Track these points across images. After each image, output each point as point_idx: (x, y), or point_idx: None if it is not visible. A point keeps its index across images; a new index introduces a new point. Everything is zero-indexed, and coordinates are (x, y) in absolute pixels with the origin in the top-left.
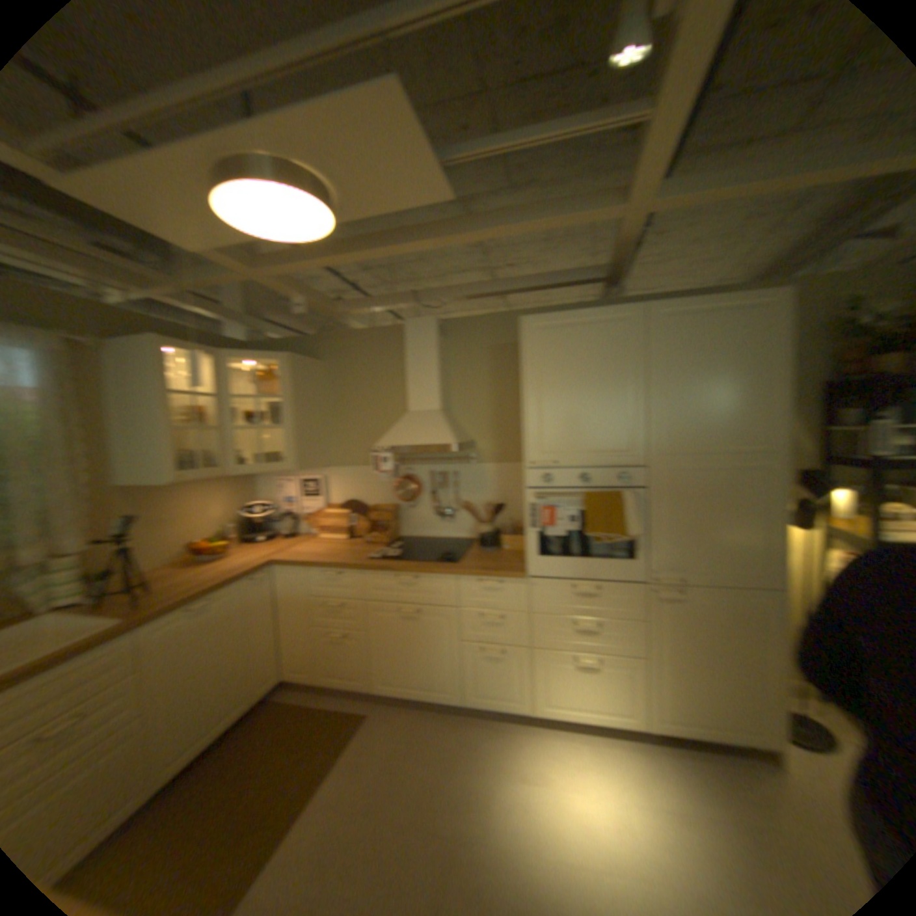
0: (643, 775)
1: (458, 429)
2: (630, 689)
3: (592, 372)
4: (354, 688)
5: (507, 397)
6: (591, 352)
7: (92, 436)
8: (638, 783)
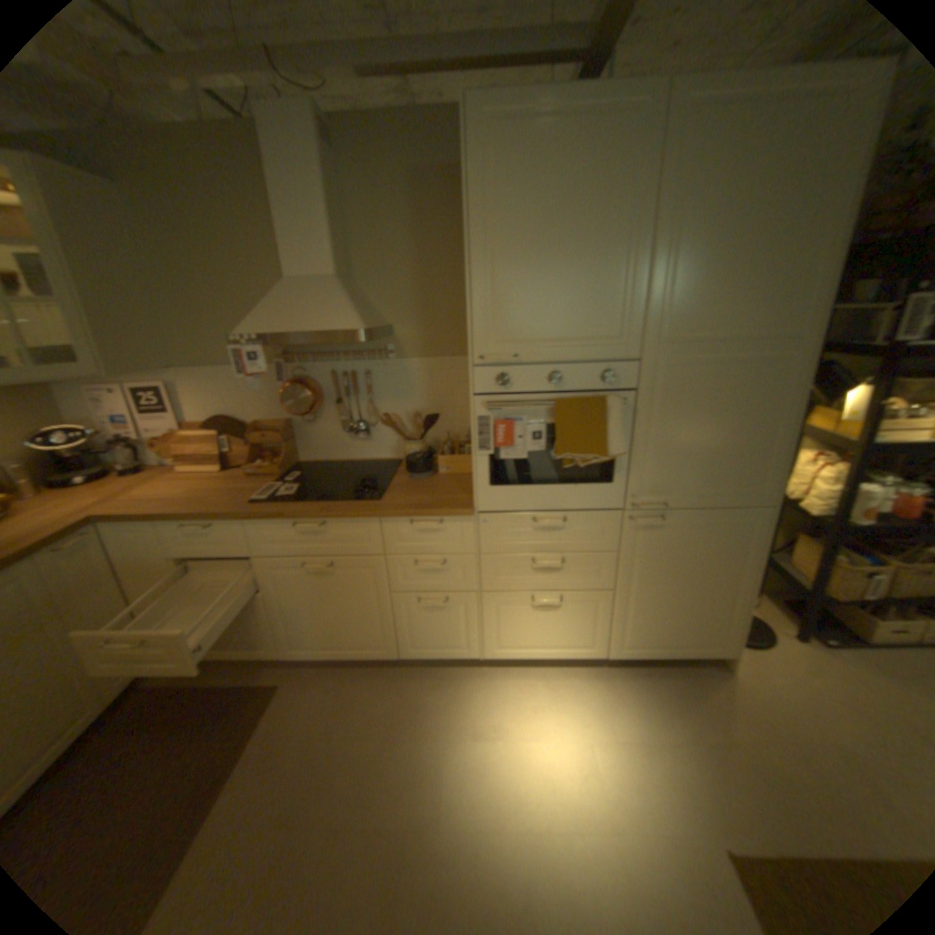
0: (604, 704)
1: (371, 307)
2: (593, 621)
3: (580, 206)
4: (262, 655)
5: (441, 258)
6: (582, 168)
7: None
8: (600, 715)
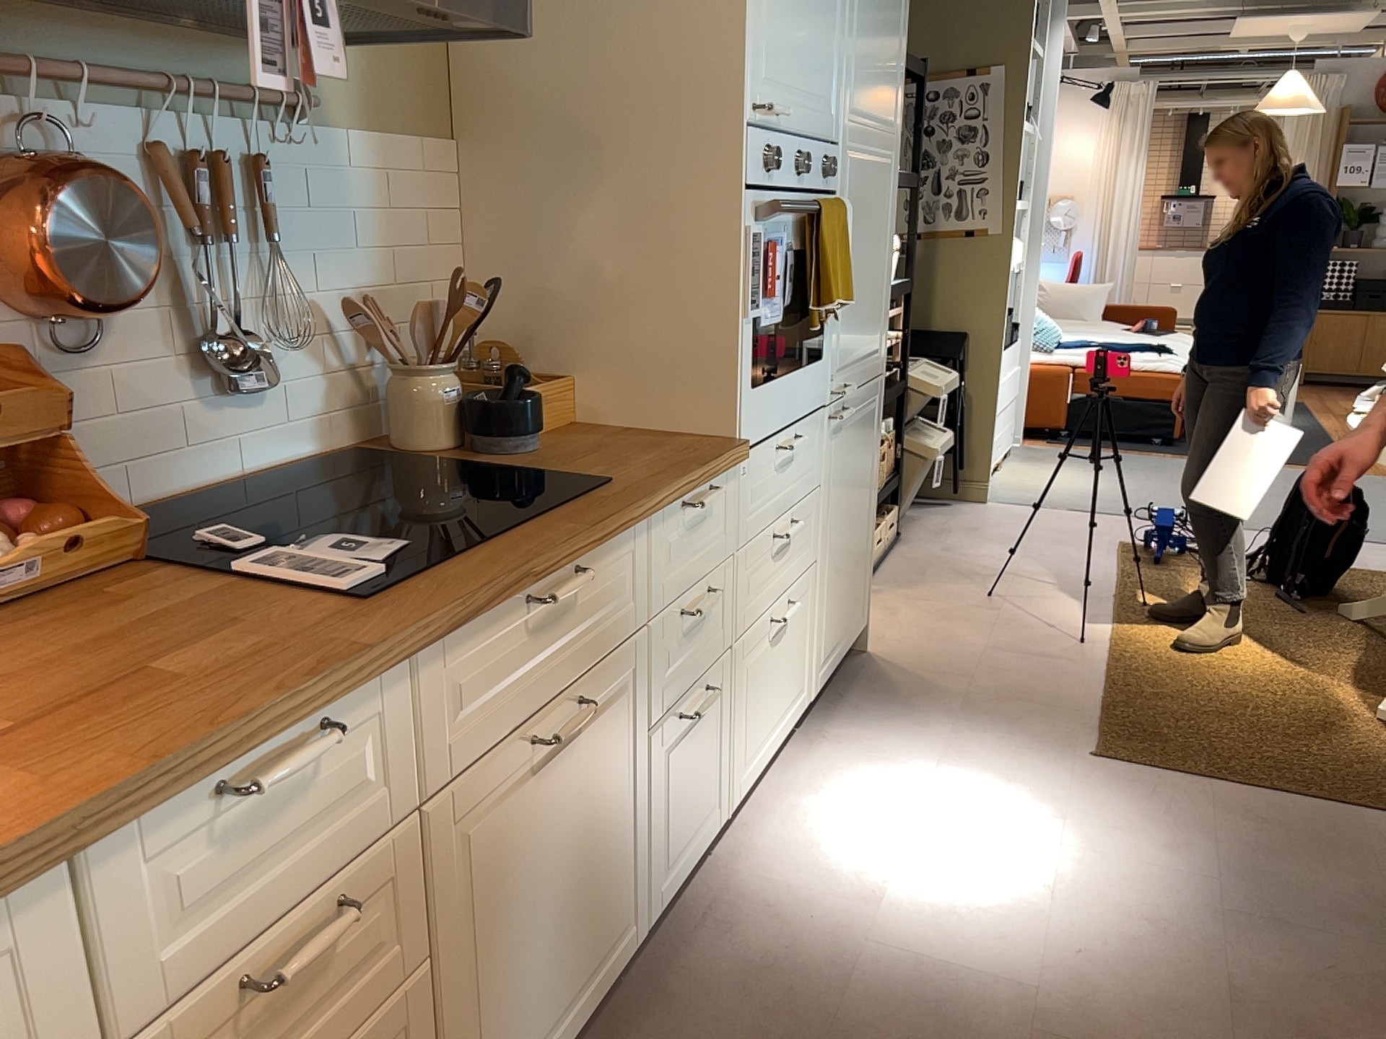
0: (862, 756)
1: None
2: (805, 633)
3: None
4: None
5: None
6: None
7: None
8: (879, 766)
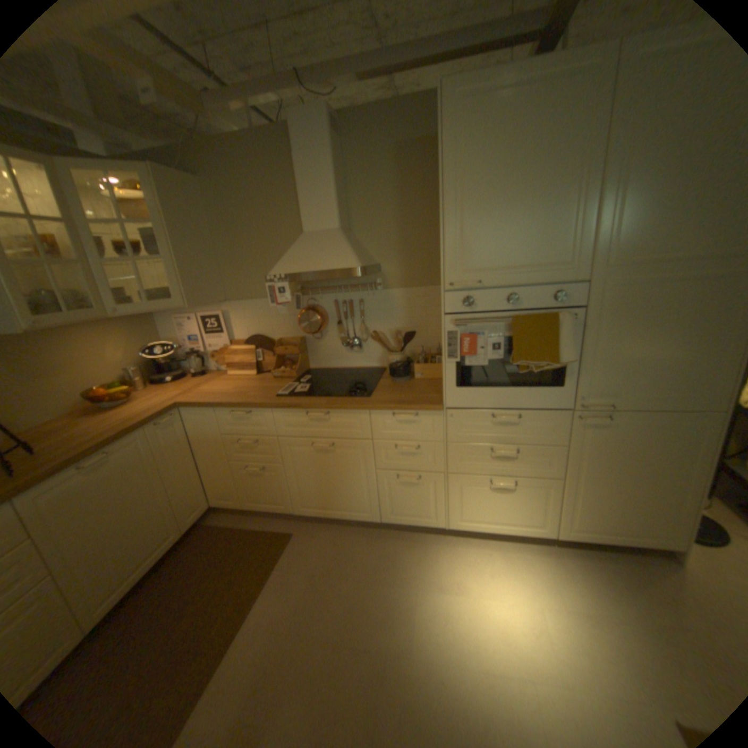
0: (554, 577)
1: (364, 251)
2: (544, 505)
3: (535, 157)
4: (281, 510)
5: (418, 209)
6: (537, 126)
7: None
8: (550, 585)
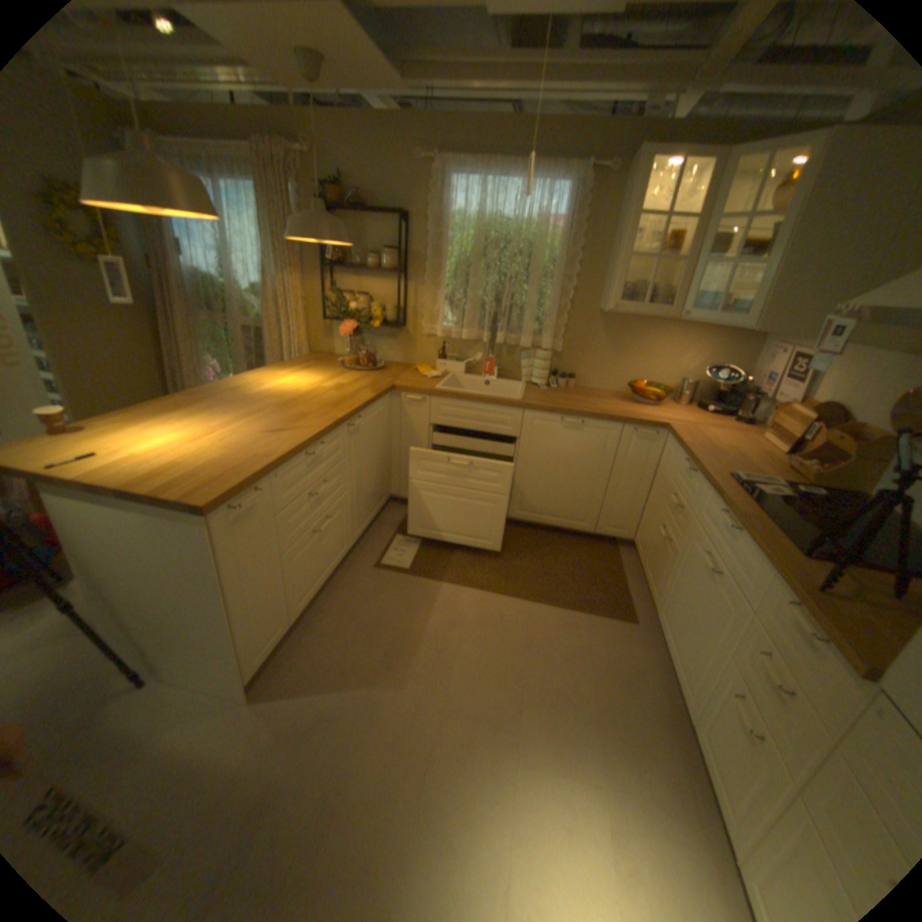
0: None
1: None
2: None
3: None
4: (654, 597)
5: None
6: None
7: (602, 260)
8: None
